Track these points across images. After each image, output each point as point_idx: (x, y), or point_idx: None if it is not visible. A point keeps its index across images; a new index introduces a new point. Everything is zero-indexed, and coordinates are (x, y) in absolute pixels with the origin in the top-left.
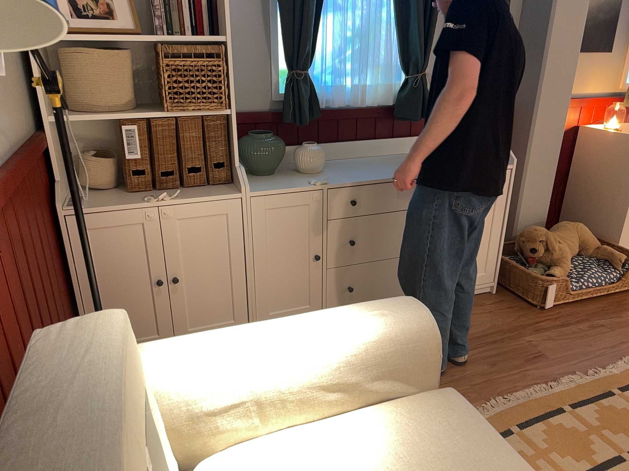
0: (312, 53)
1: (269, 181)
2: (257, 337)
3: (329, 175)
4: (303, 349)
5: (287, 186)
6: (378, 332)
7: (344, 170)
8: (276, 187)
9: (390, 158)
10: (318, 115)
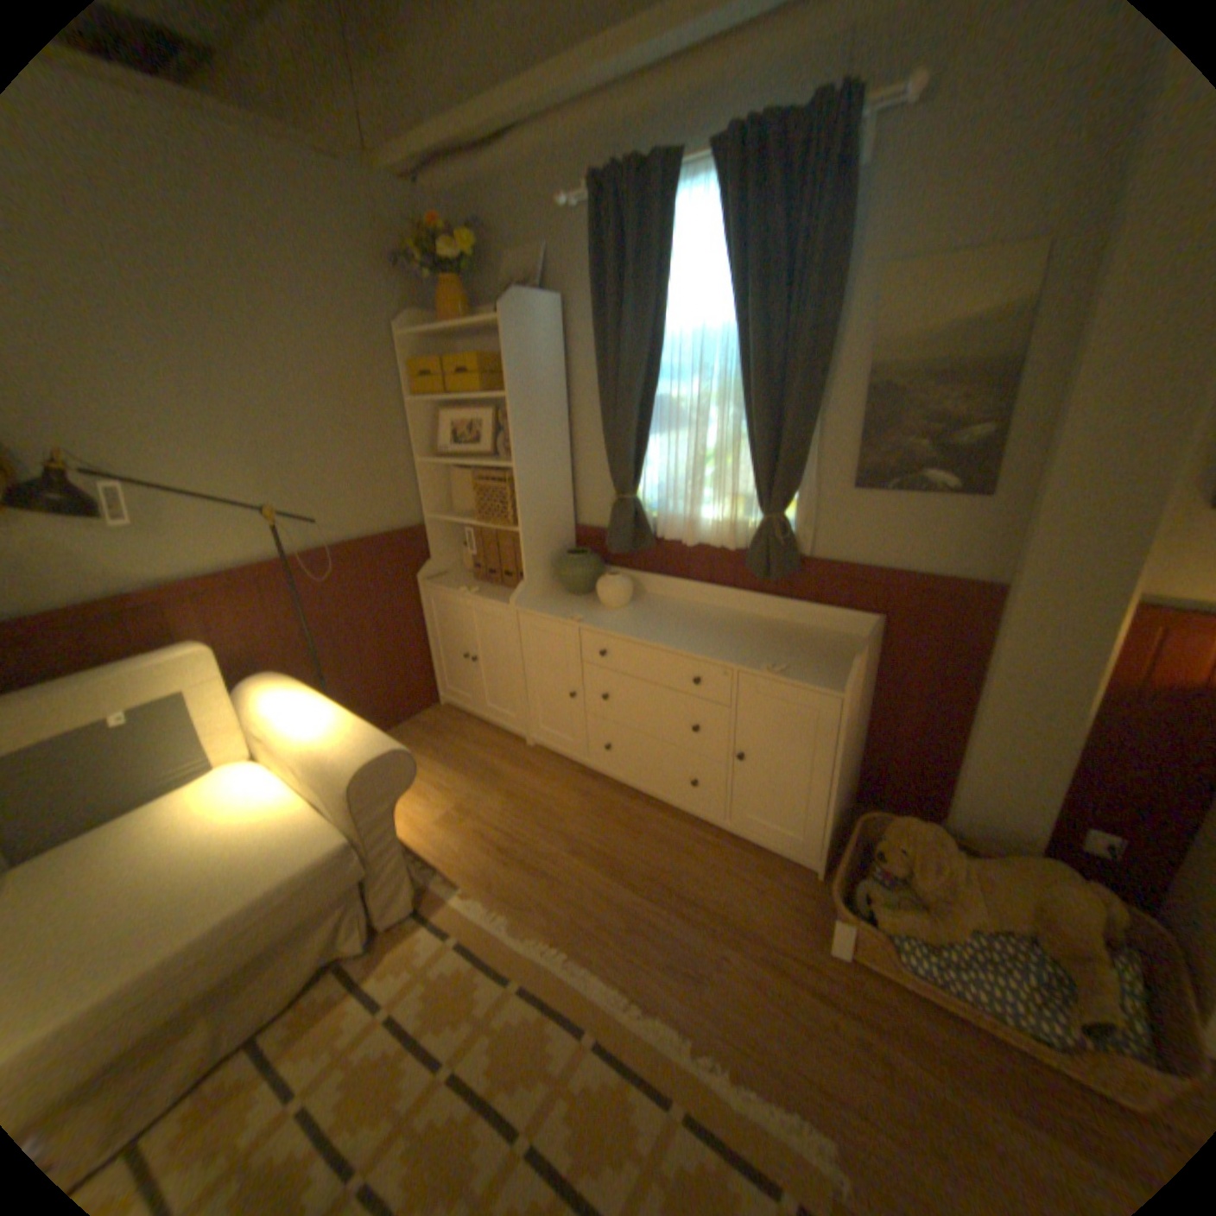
0: (636, 476)
1: (559, 601)
2: (300, 708)
3: (615, 614)
4: (294, 731)
5: (553, 611)
6: (326, 752)
7: (642, 614)
8: (544, 609)
9: (737, 617)
10: (653, 544)
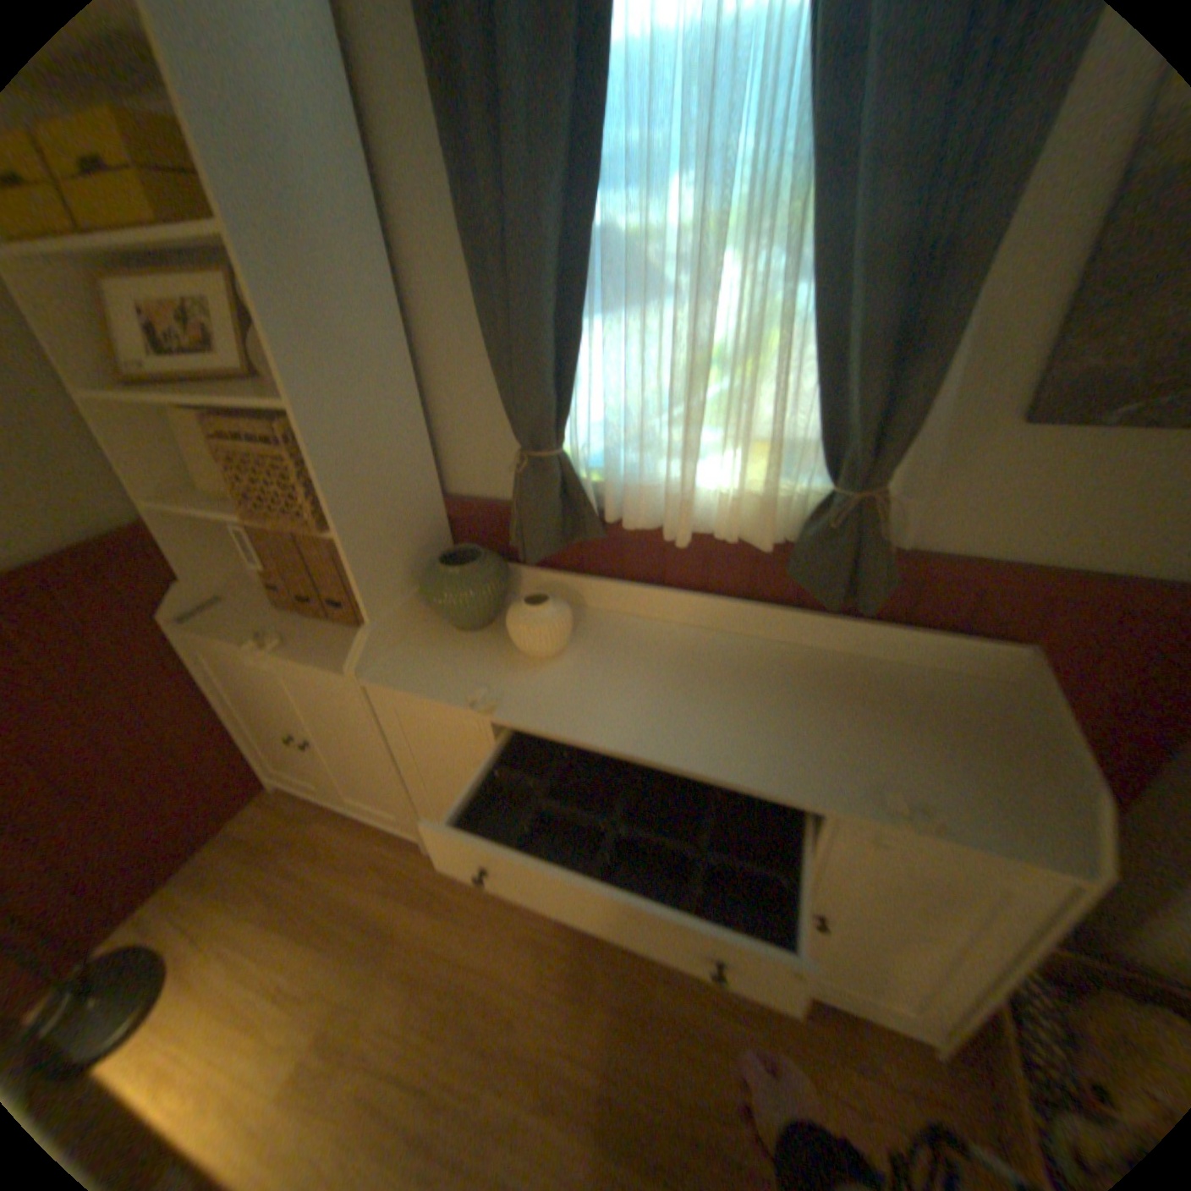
0: (563, 410)
1: (441, 651)
2: None
3: (553, 674)
4: None
5: (435, 682)
6: None
7: (601, 667)
8: (416, 678)
9: (763, 652)
10: (600, 532)
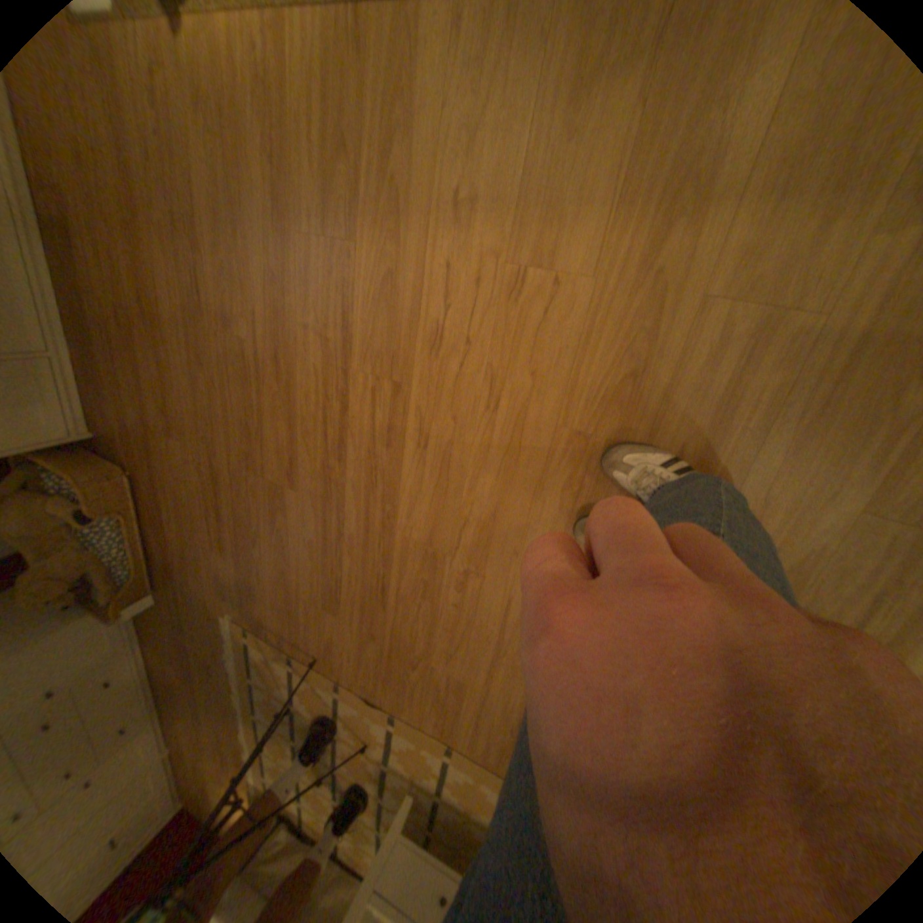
0: None
1: None
2: None
3: None
4: None
5: None
6: None
7: None
8: None
9: None
10: None
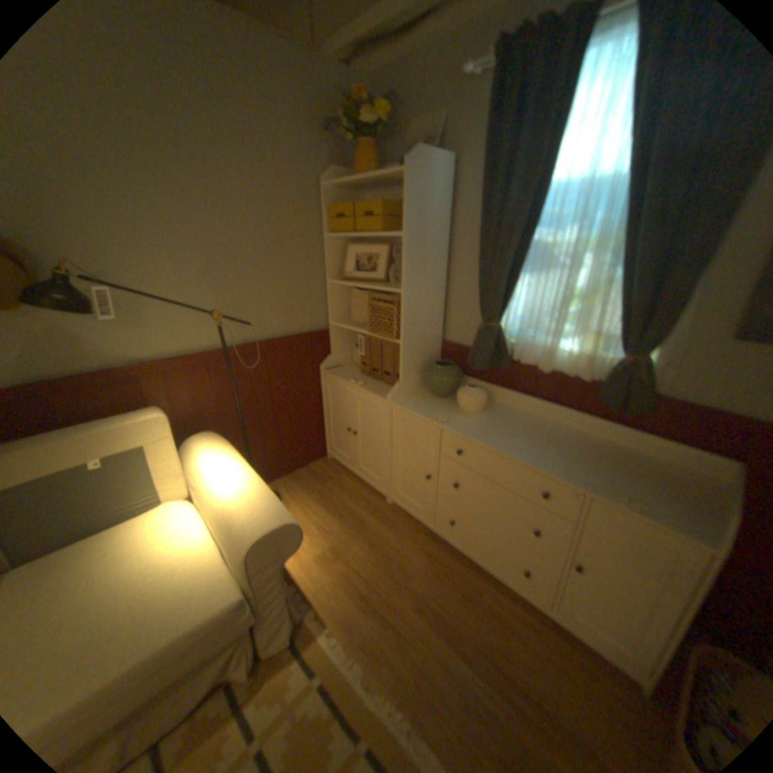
0: (504, 308)
1: (426, 402)
2: (224, 471)
3: (472, 420)
4: (216, 492)
5: (421, 411)
6: (235, 519)
7: (496, 423)
8: (414, 408)
9: (581, 438)
10: (510, 365)
